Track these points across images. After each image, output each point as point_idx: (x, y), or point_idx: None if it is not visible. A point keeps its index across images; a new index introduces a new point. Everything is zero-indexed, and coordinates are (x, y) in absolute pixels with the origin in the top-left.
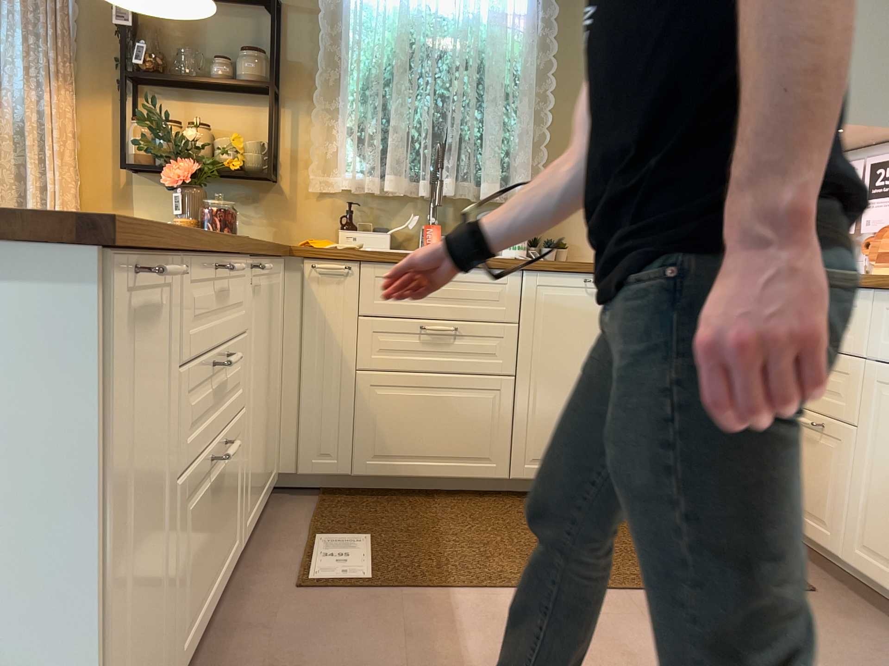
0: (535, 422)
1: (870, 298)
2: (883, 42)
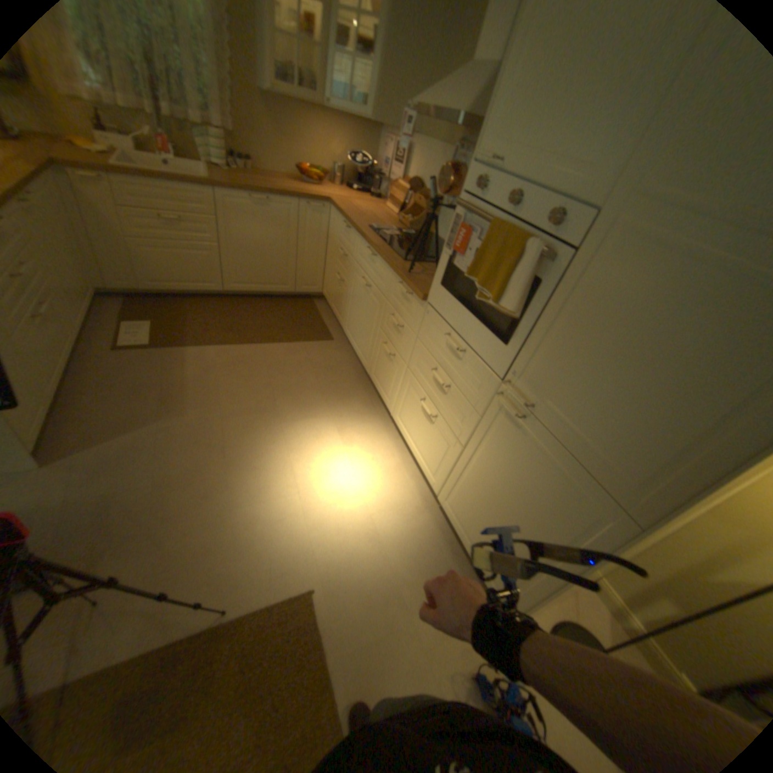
0: (232, 266)
1: (356, 235)
2: (402, 75)
